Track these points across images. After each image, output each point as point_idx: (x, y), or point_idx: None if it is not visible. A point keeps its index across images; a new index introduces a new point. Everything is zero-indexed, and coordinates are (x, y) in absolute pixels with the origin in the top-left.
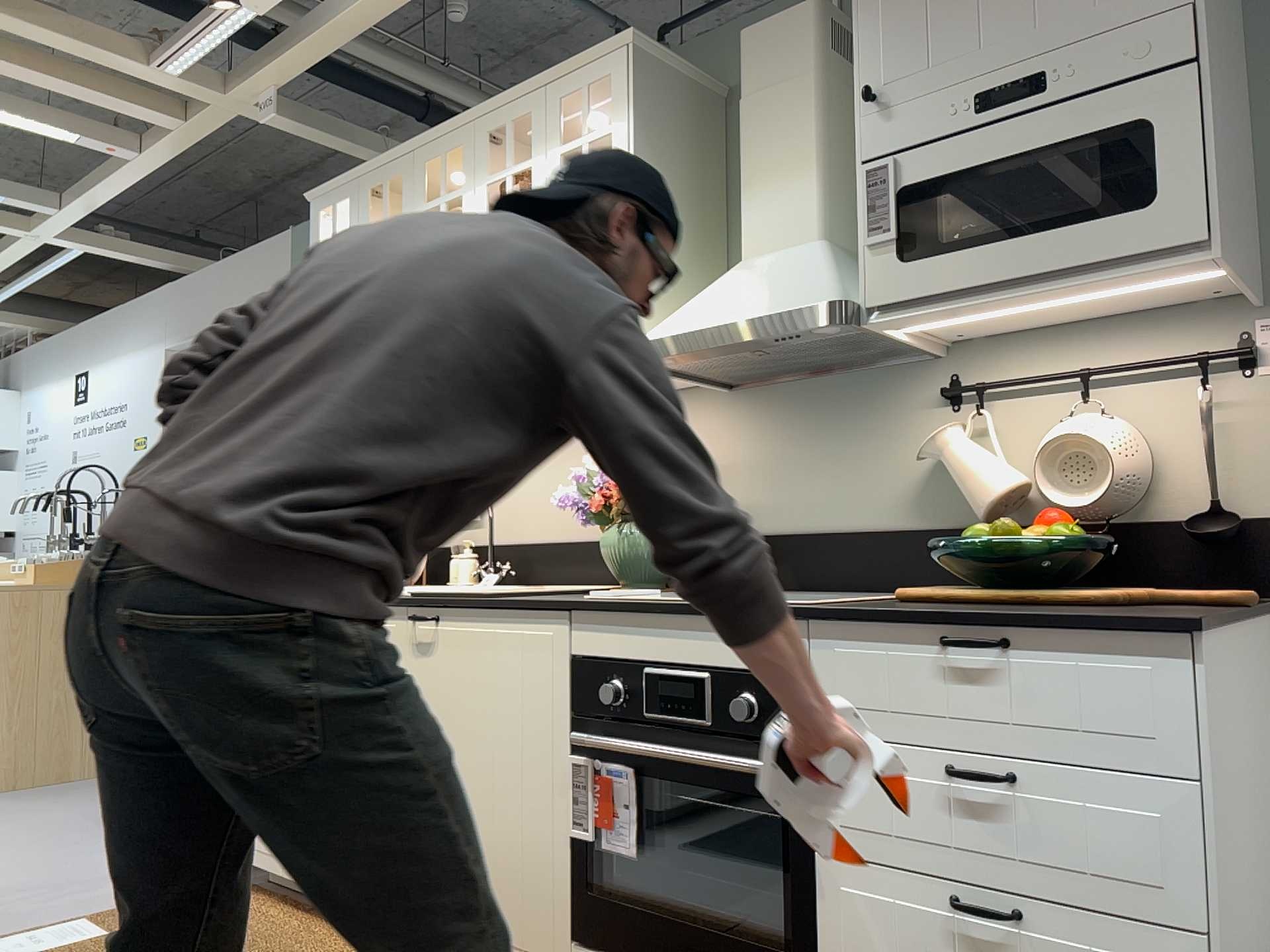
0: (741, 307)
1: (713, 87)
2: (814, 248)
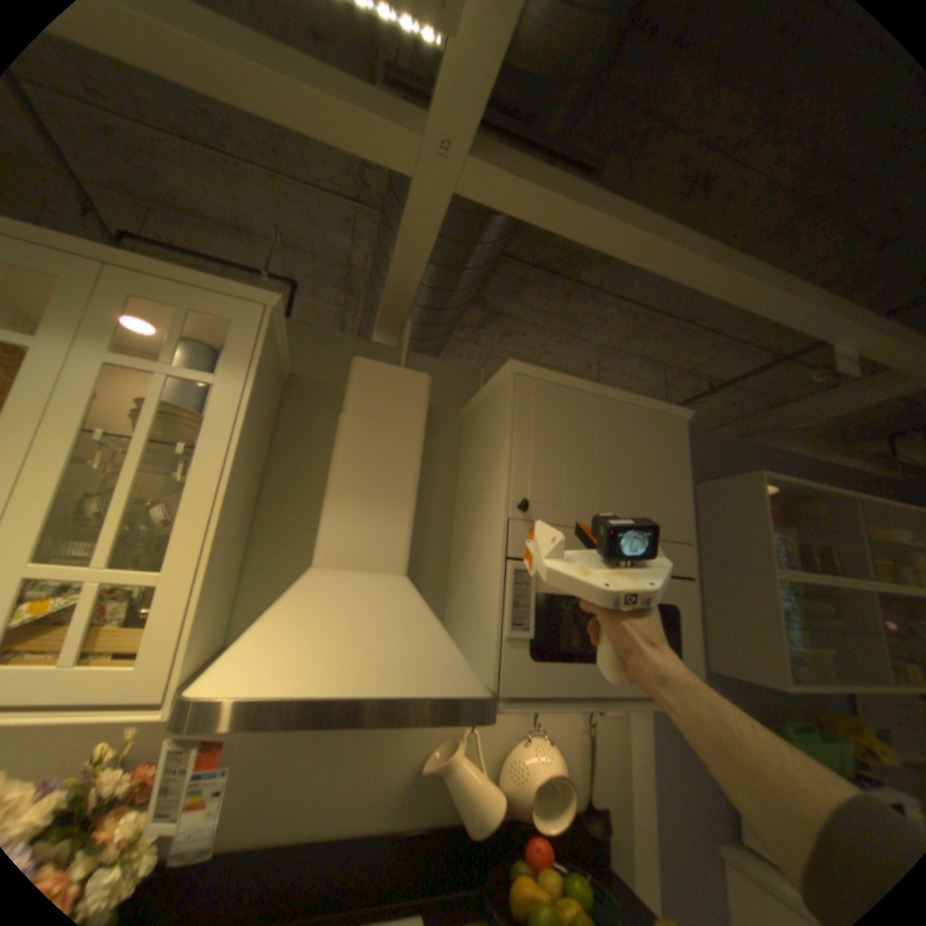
0: (366, 667)
1: (290, 367)
2: (406, 586)
